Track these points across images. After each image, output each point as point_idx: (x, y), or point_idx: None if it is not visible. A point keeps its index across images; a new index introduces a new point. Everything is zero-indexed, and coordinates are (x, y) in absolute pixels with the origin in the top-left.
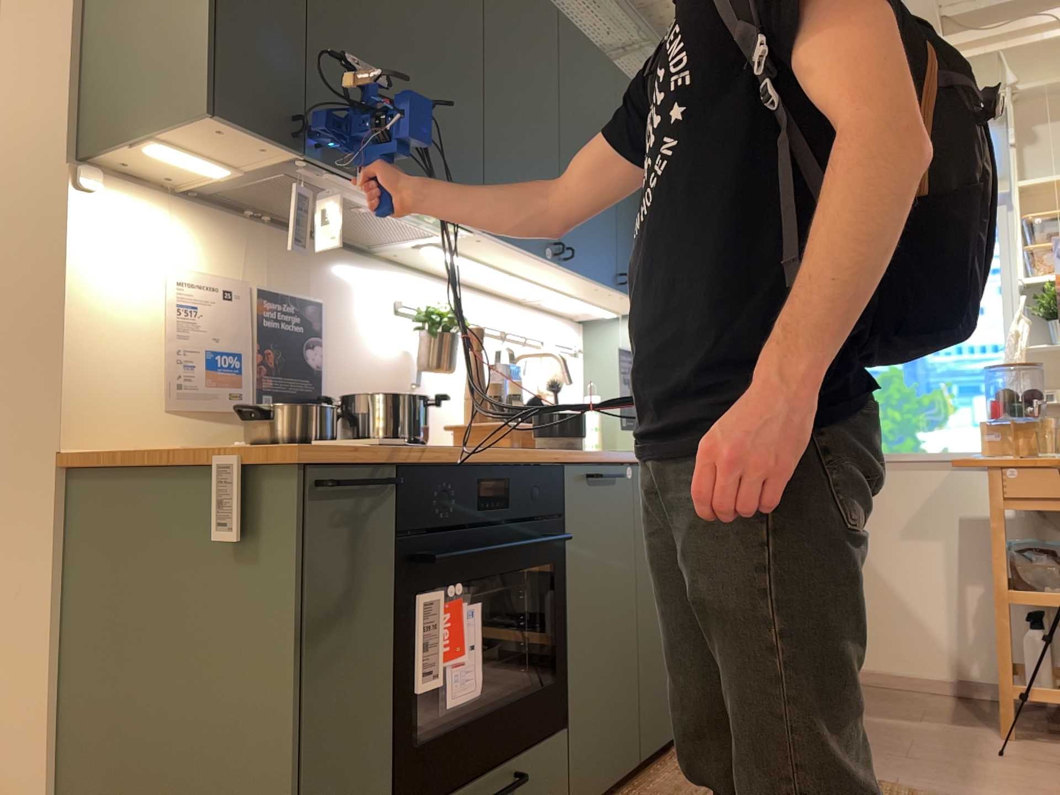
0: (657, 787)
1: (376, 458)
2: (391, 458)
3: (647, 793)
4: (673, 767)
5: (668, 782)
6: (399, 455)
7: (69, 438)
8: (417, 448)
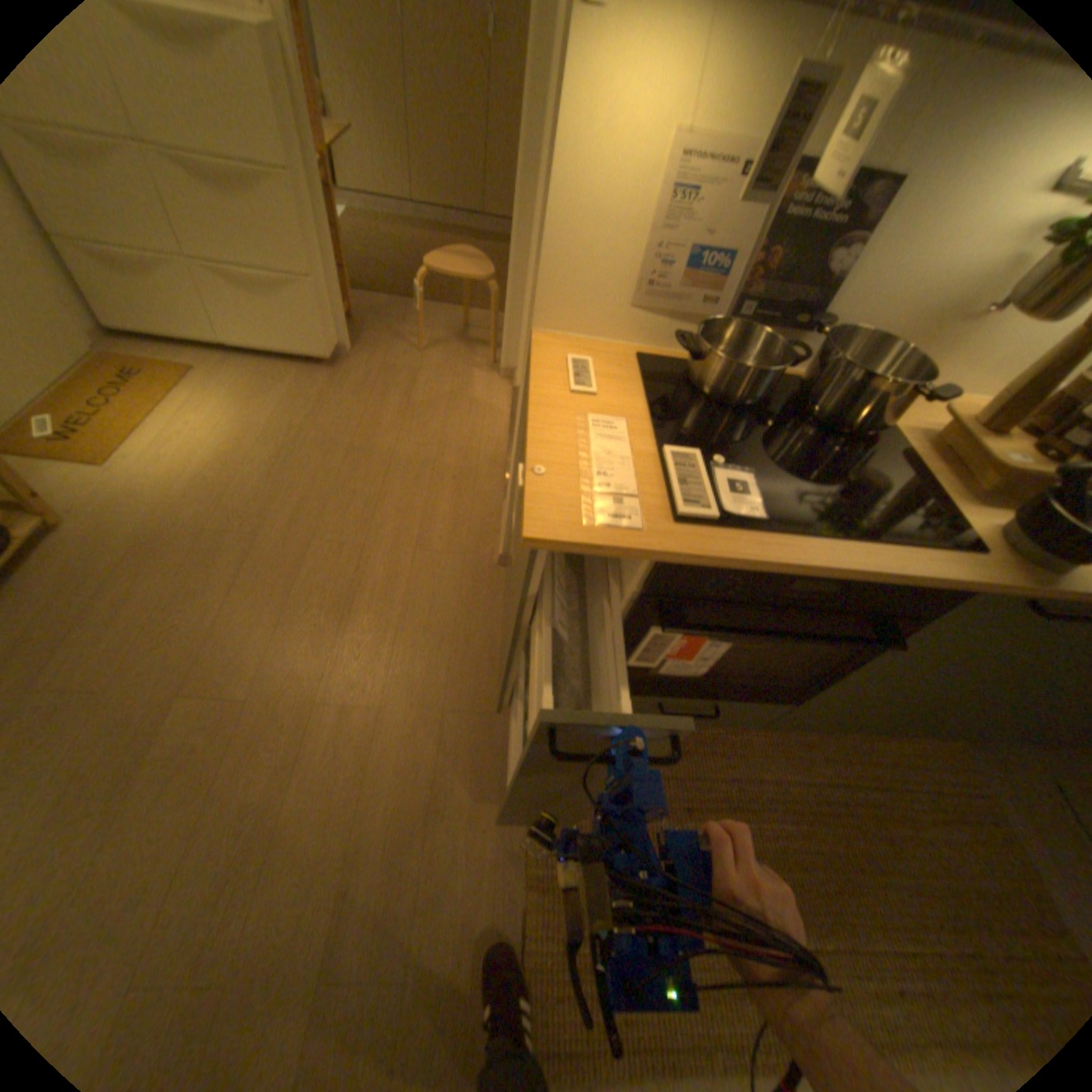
0: (883, 749)
1: (632, 554)
2: (665, 548)
3: (868, 745)
4: (923, 746)
5: (898, 753)
6: (665, 557)
7: (538, 319)
8: (730, 532)
